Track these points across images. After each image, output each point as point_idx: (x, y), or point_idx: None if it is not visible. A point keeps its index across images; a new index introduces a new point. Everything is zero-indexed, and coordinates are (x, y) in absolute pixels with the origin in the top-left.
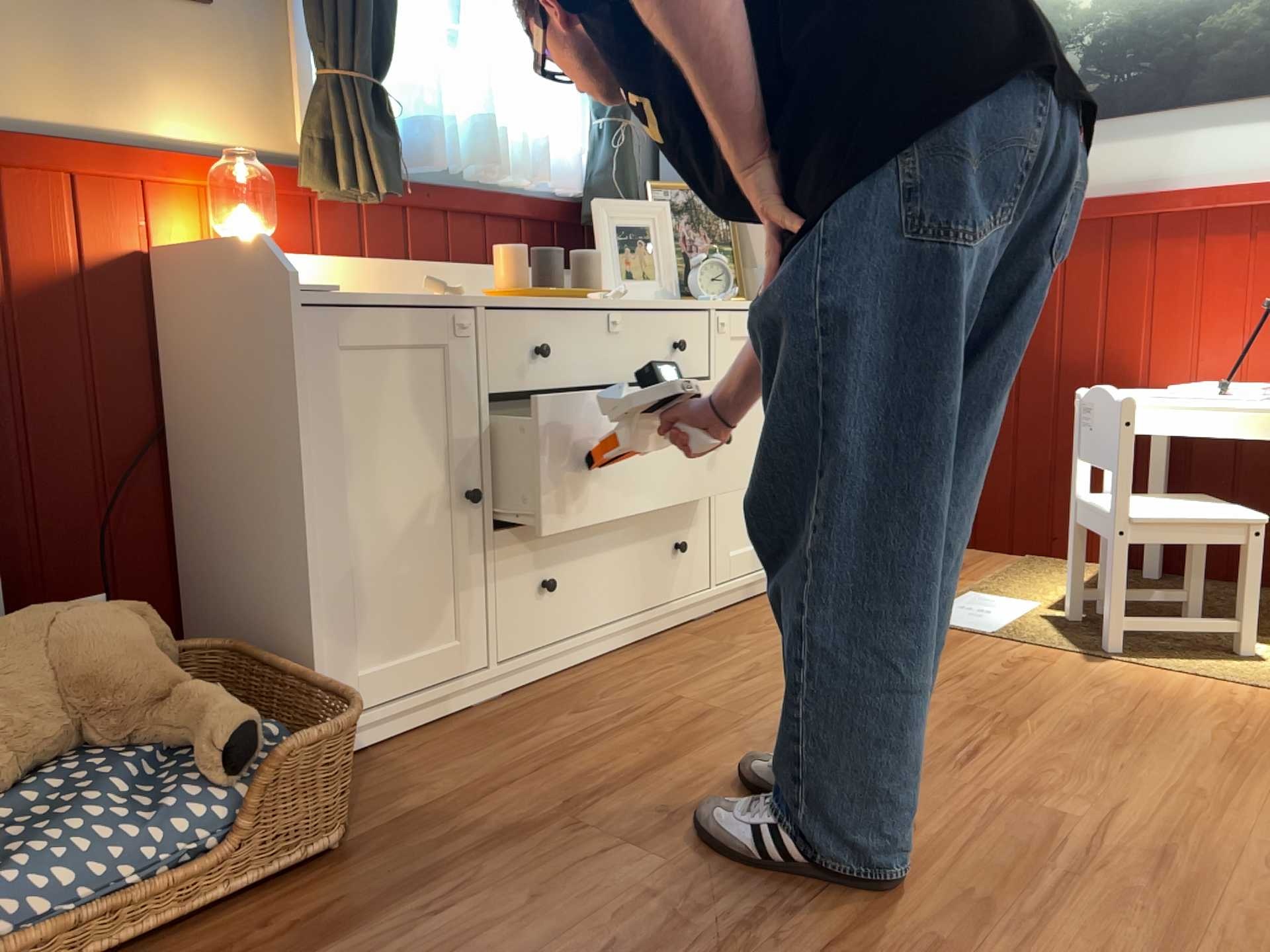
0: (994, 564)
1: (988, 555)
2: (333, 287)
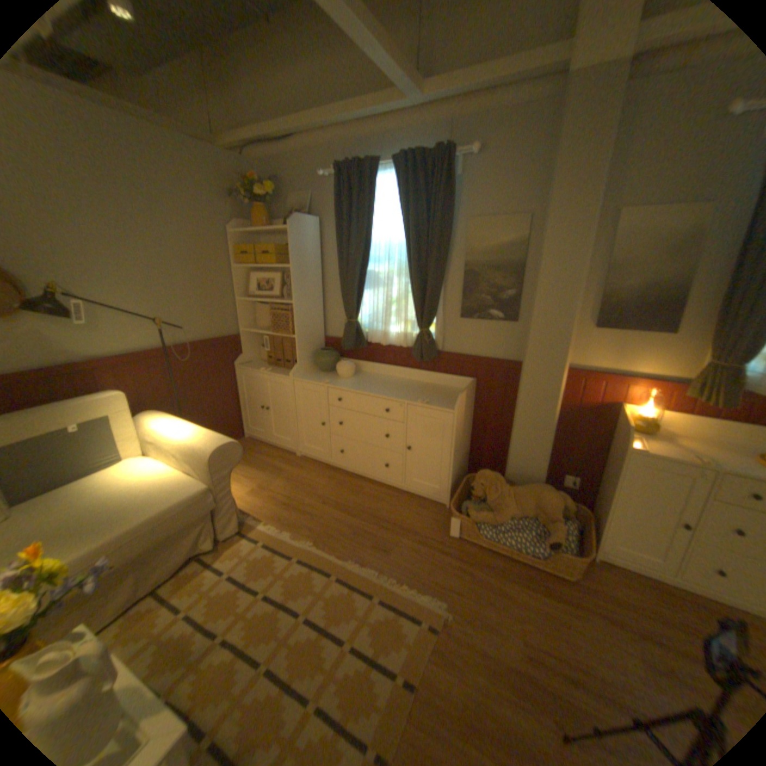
0: None
1: None
2: (649, 450)
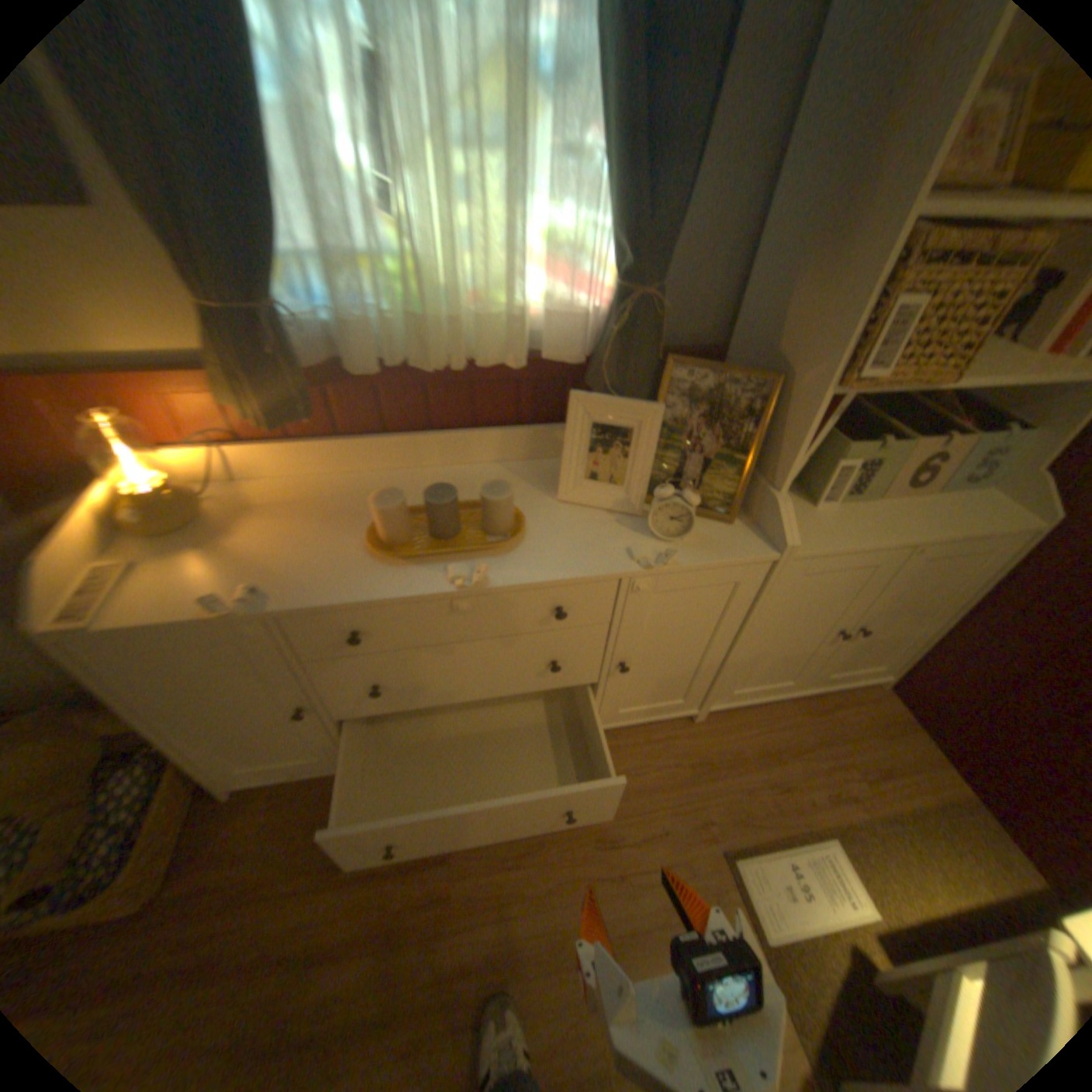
0: (926, 793)
1: (939, 769)
2: (85, 625)
